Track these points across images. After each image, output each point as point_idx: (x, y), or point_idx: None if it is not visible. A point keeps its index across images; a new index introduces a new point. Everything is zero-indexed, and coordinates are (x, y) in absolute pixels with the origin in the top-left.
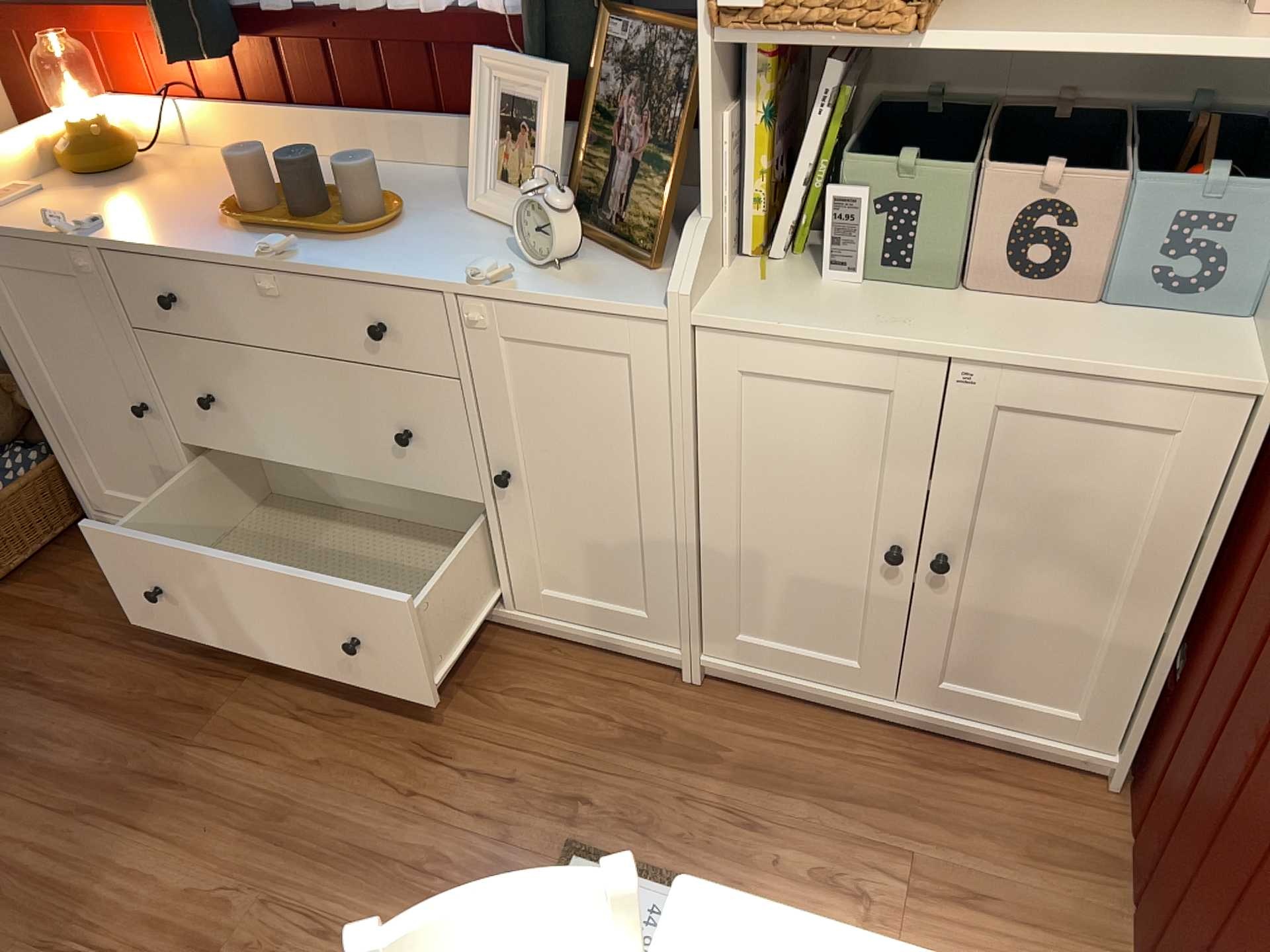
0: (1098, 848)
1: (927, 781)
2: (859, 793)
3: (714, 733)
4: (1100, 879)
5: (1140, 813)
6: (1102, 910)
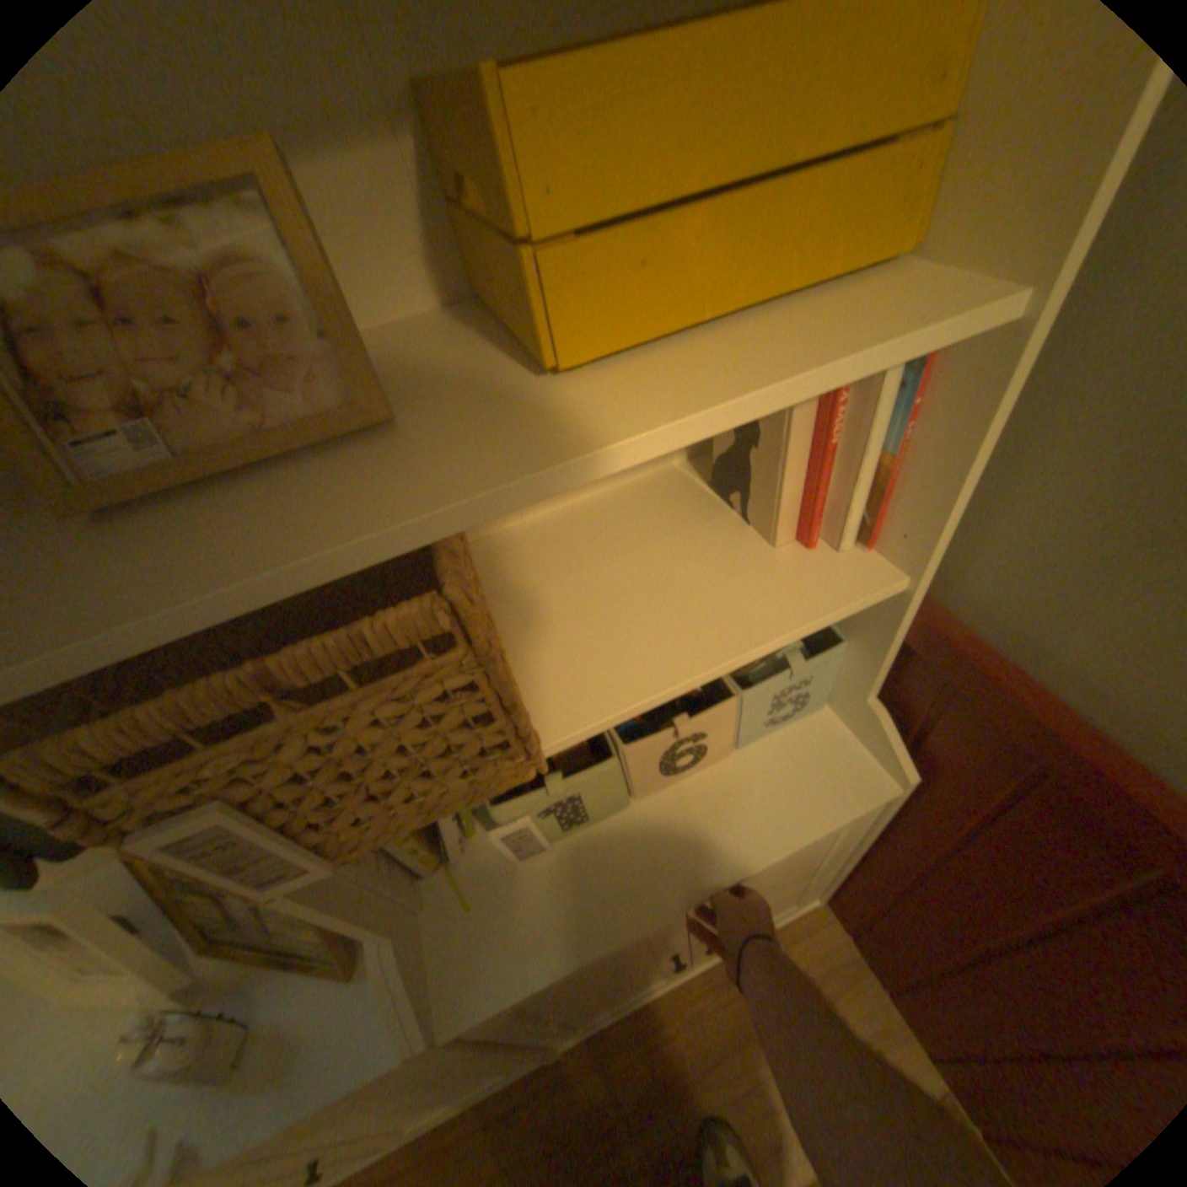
0: (843, 967)
1: (738, 1003)
2: (713, 1056)
3: (599, 1096)
4: (860, 991)
5: (849, 928)
6: (878, 1018)
